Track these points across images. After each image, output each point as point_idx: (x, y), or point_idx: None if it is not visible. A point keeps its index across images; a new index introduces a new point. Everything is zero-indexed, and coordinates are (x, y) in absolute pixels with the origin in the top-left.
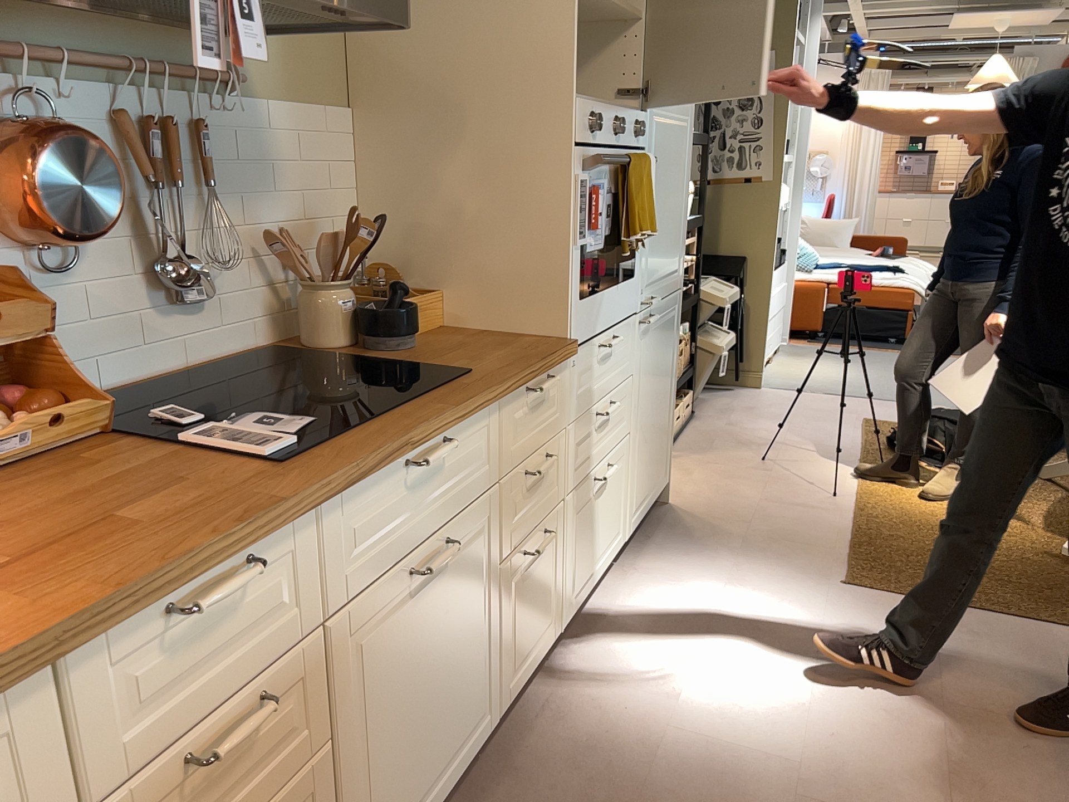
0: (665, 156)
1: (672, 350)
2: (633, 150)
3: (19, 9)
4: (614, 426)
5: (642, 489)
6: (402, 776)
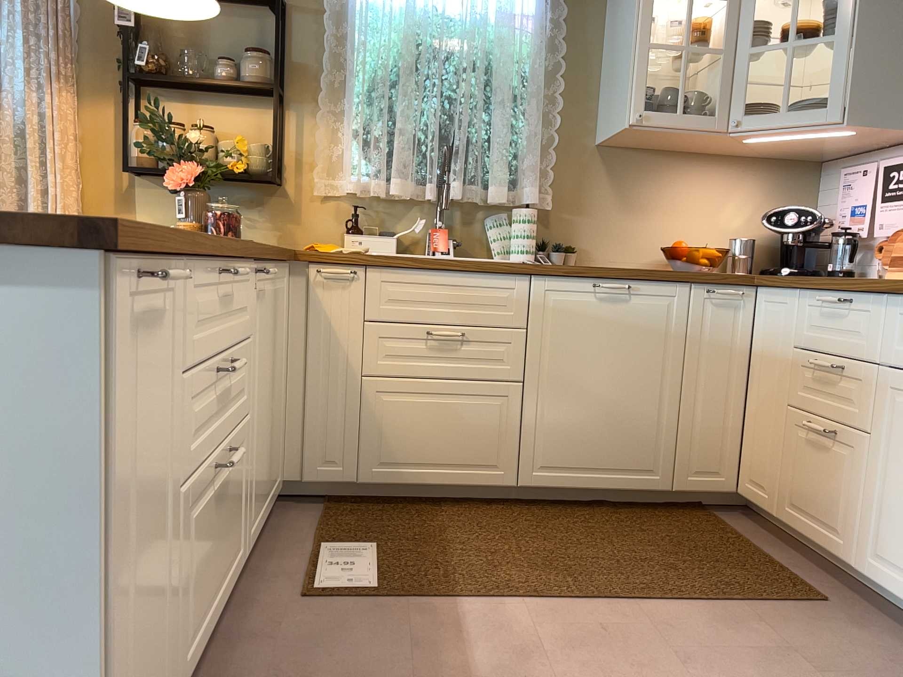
0: None
1: None
2: None
3: None
4: None
5: None
6: None
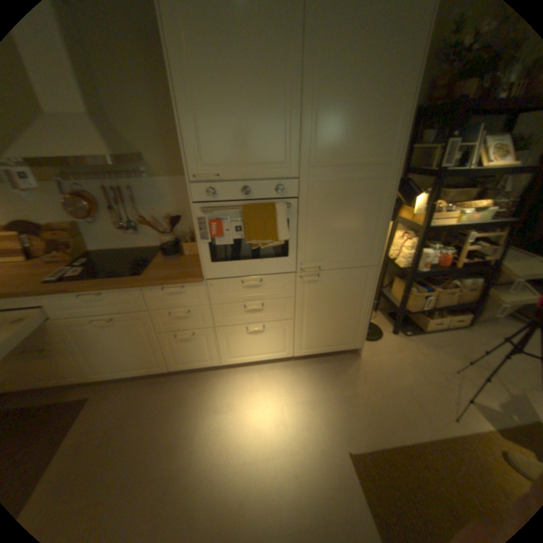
0: (332, 198)
1: (358, 293)
2: (266, 200)
3: (70, 164)
4: (267, 313)
5: (314, 343)
6: (103, 364)
